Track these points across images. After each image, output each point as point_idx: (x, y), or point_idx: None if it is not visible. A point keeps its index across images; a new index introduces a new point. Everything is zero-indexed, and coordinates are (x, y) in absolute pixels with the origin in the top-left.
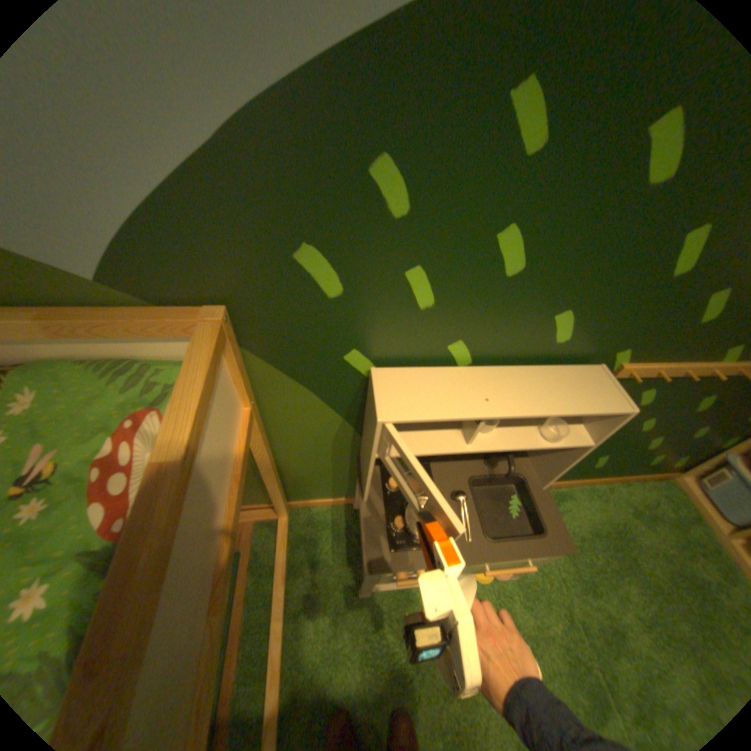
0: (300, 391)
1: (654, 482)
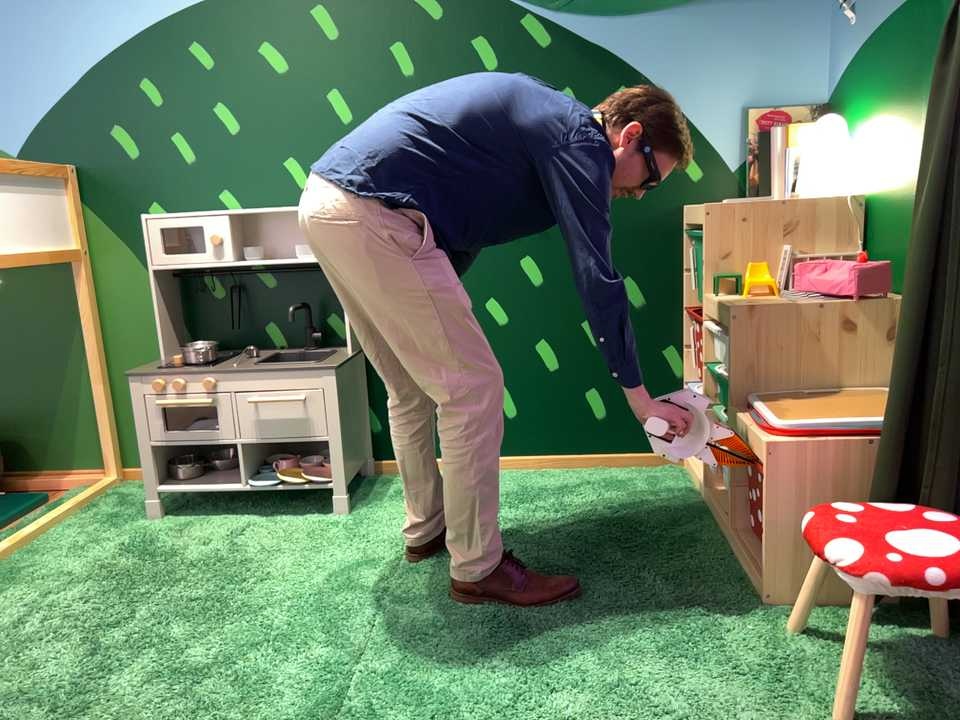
0: (121, 248)
1: (644, 465)
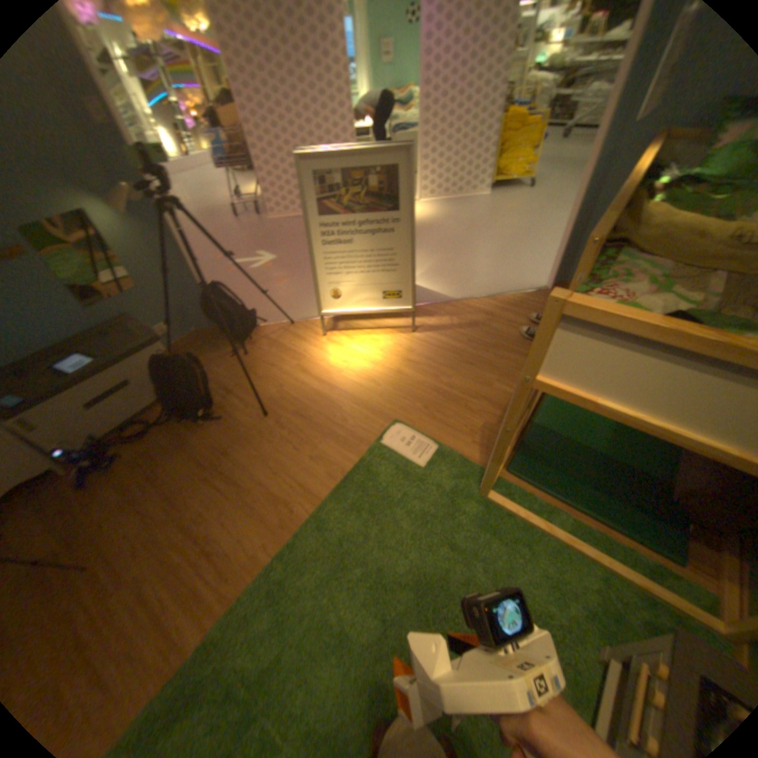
0: None
1: None
